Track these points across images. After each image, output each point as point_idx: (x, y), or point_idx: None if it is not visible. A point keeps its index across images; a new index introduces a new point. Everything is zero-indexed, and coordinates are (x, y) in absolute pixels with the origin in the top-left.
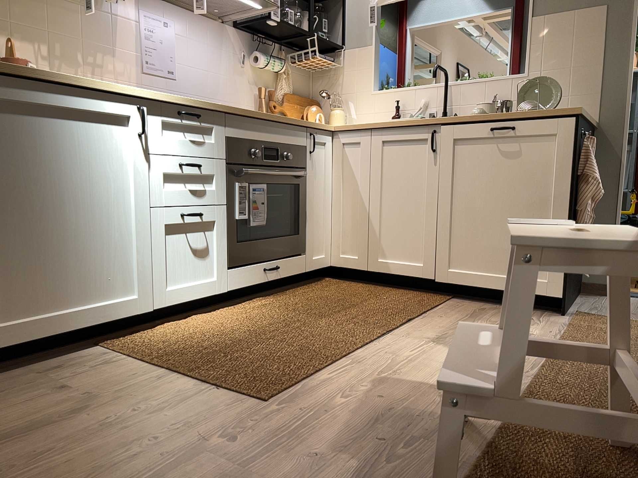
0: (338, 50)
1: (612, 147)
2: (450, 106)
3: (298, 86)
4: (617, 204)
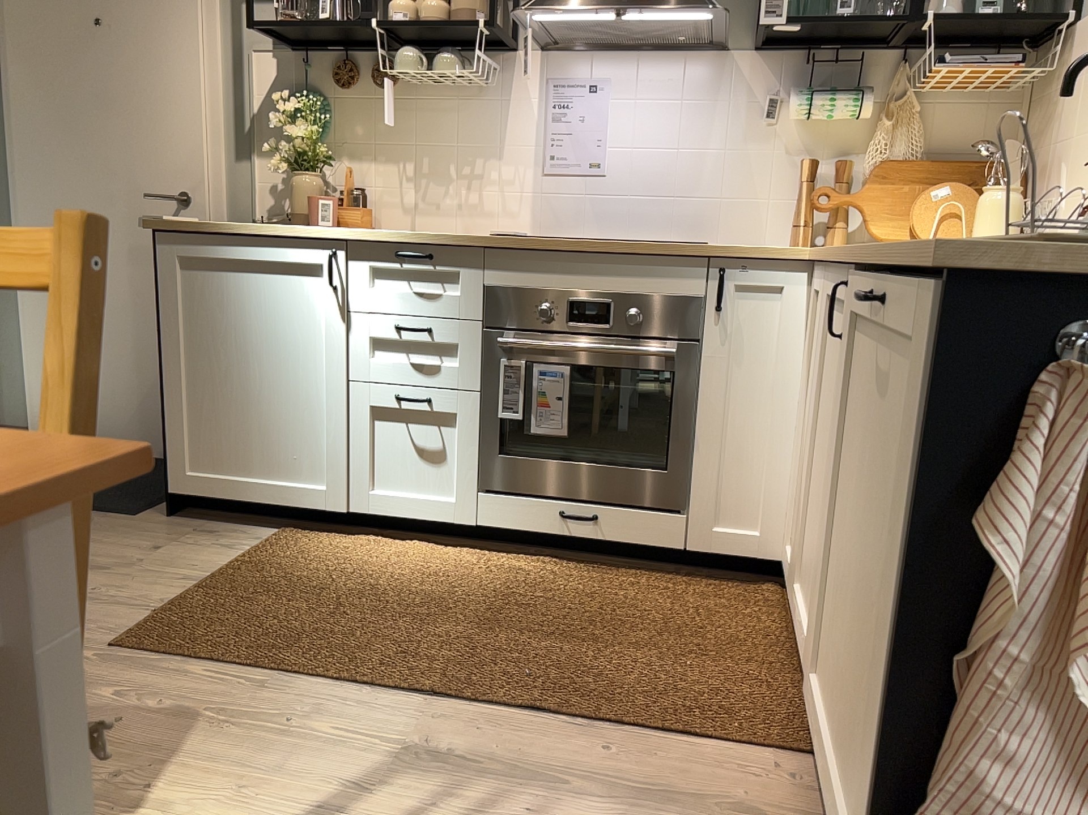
0: (1068, 24)
1: None
2: None
3: (962, 133)
4: None
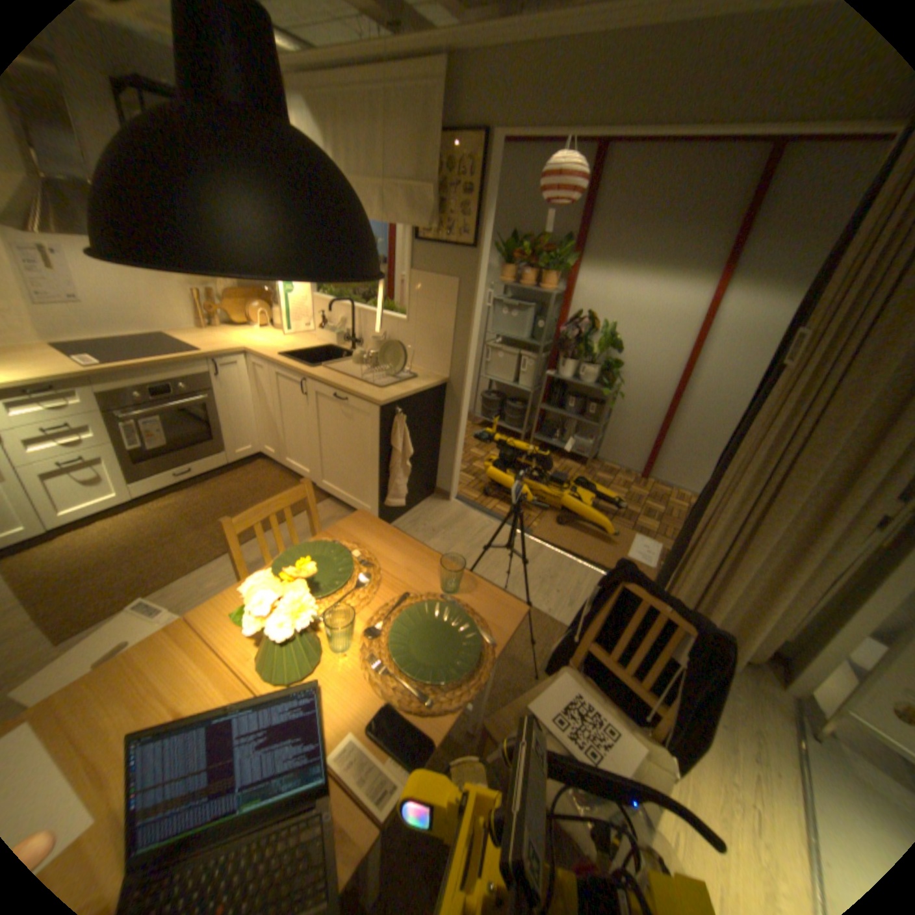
0: None
1: (458, 401)
2: (362, 328)
3: None
4: (457, 443)
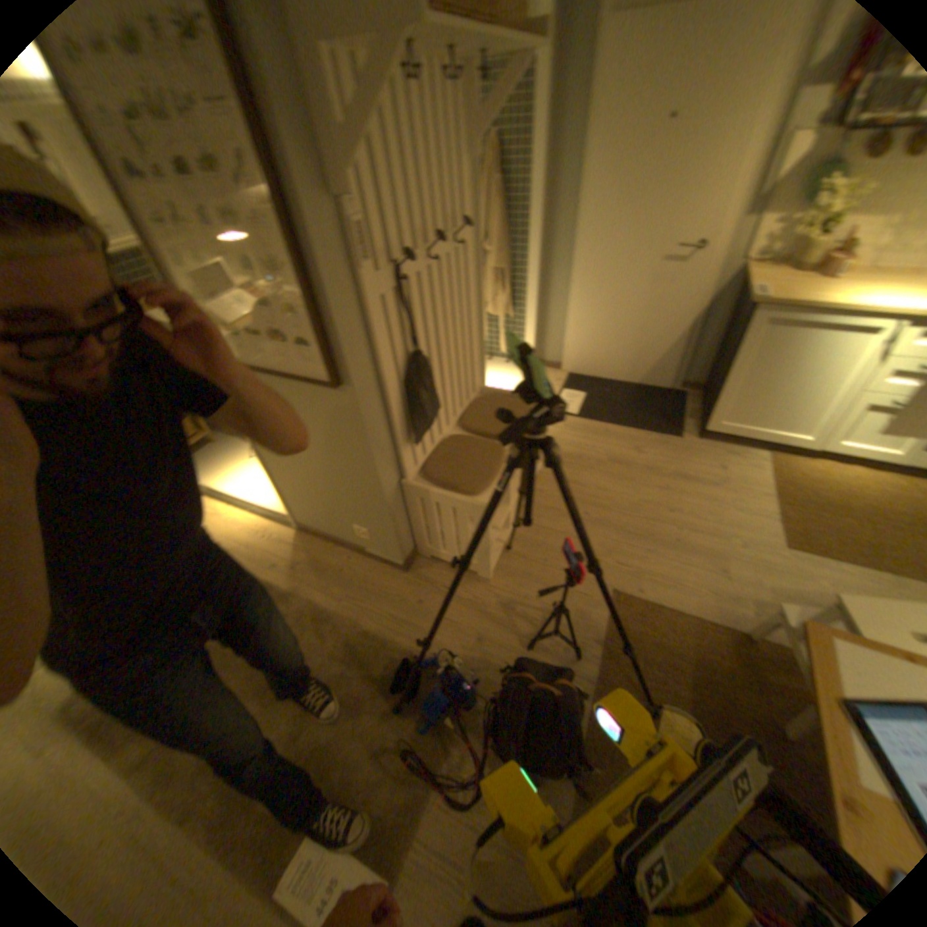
0: None
1: None
2: None
3: None
4: None
